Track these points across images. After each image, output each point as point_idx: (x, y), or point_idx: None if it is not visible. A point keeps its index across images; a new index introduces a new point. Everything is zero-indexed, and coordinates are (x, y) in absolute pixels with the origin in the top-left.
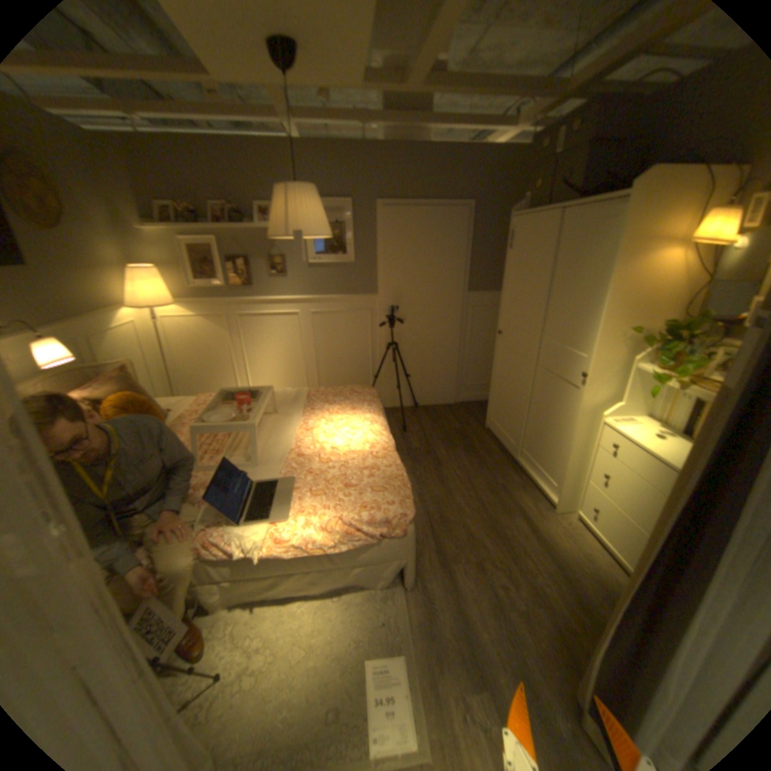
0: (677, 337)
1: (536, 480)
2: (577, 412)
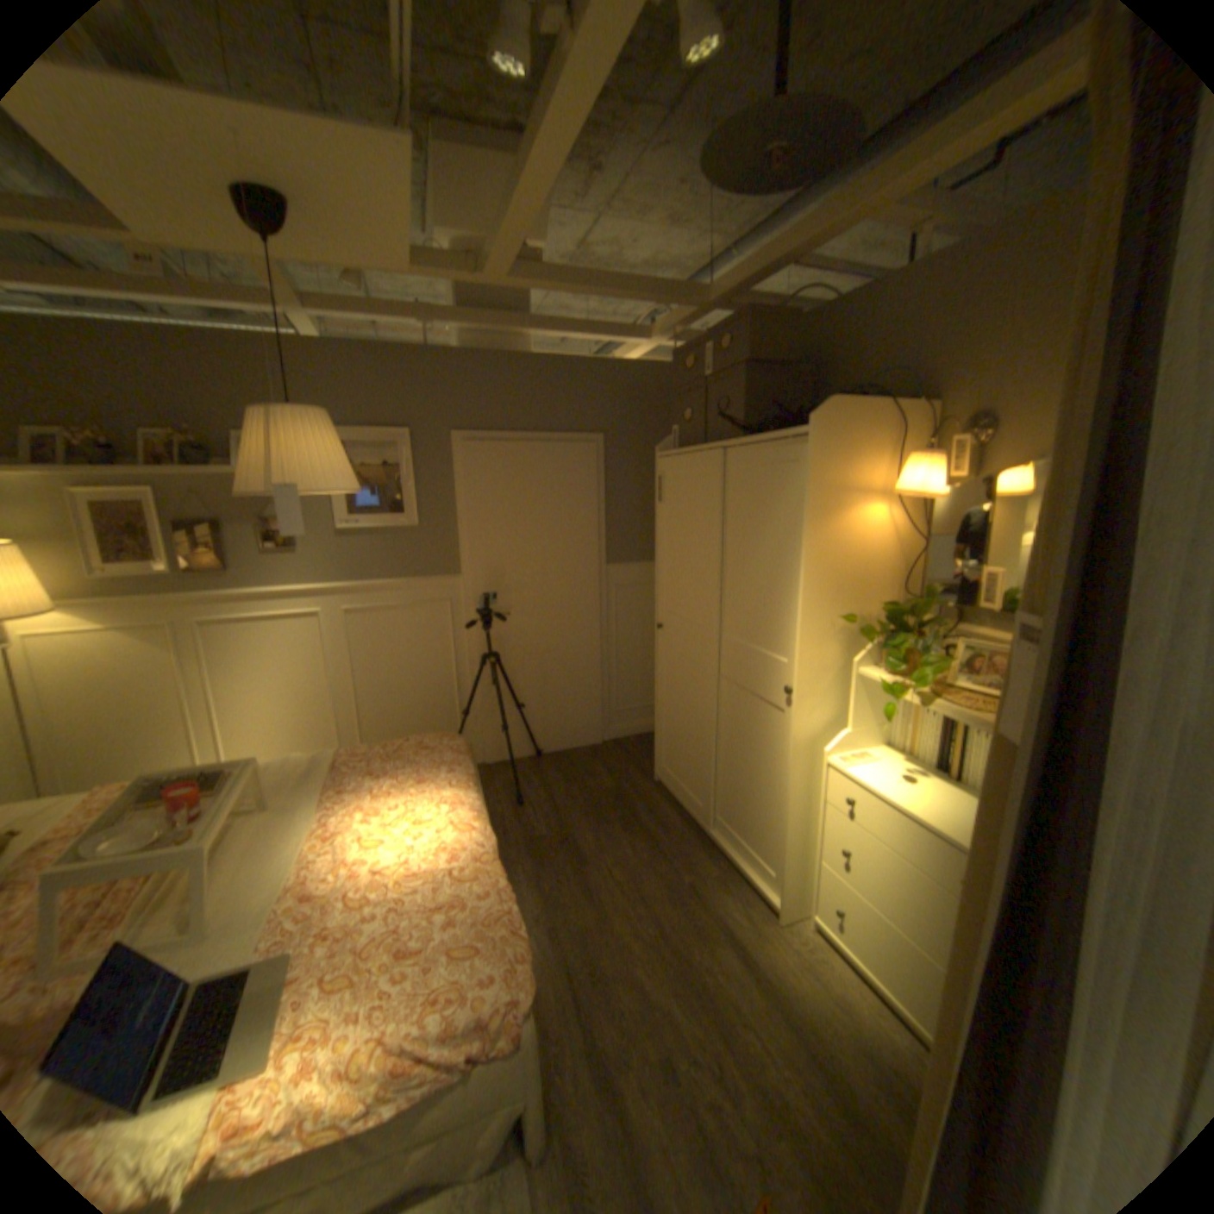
0: (902, 626)
1: (742, 867)
2: (786, 749)
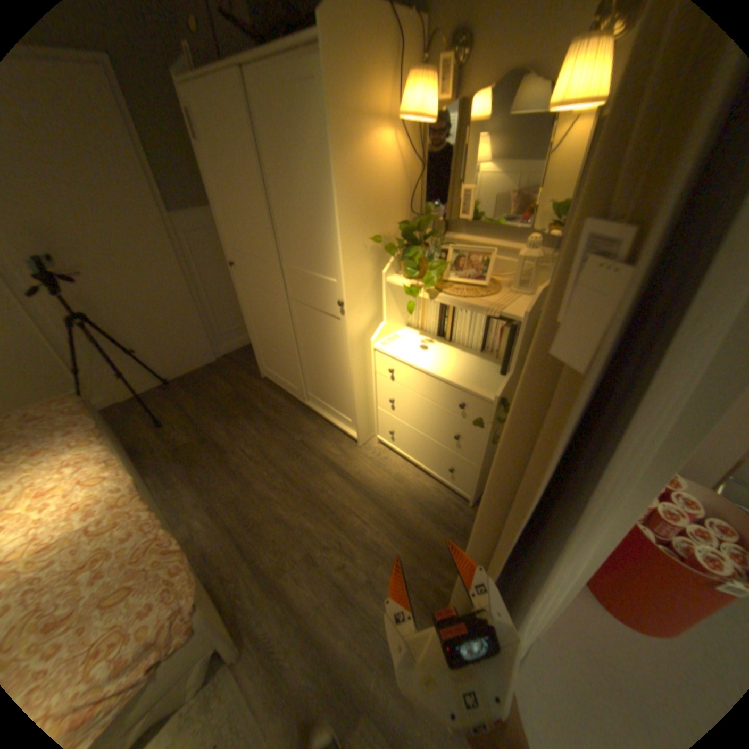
0: (413, 241)
1: (331, 420)
2: (346, 345)
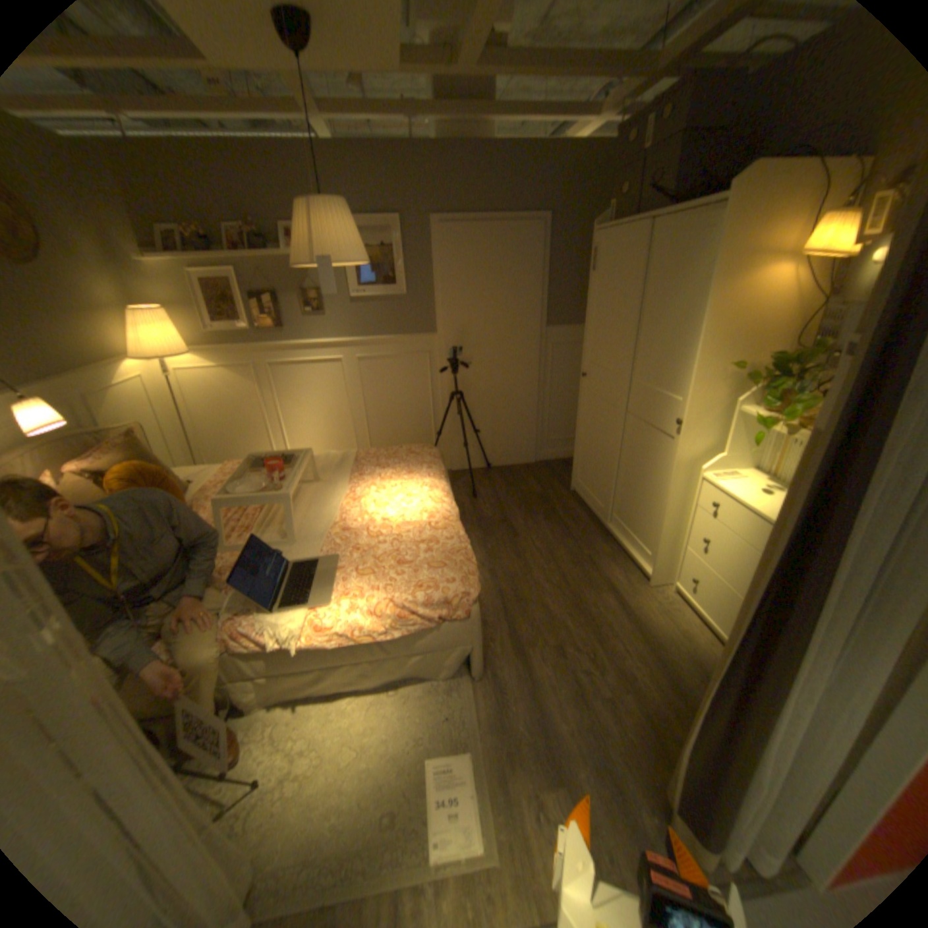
0: (786, 372)
1: (628, 548)
2: (671, 466)
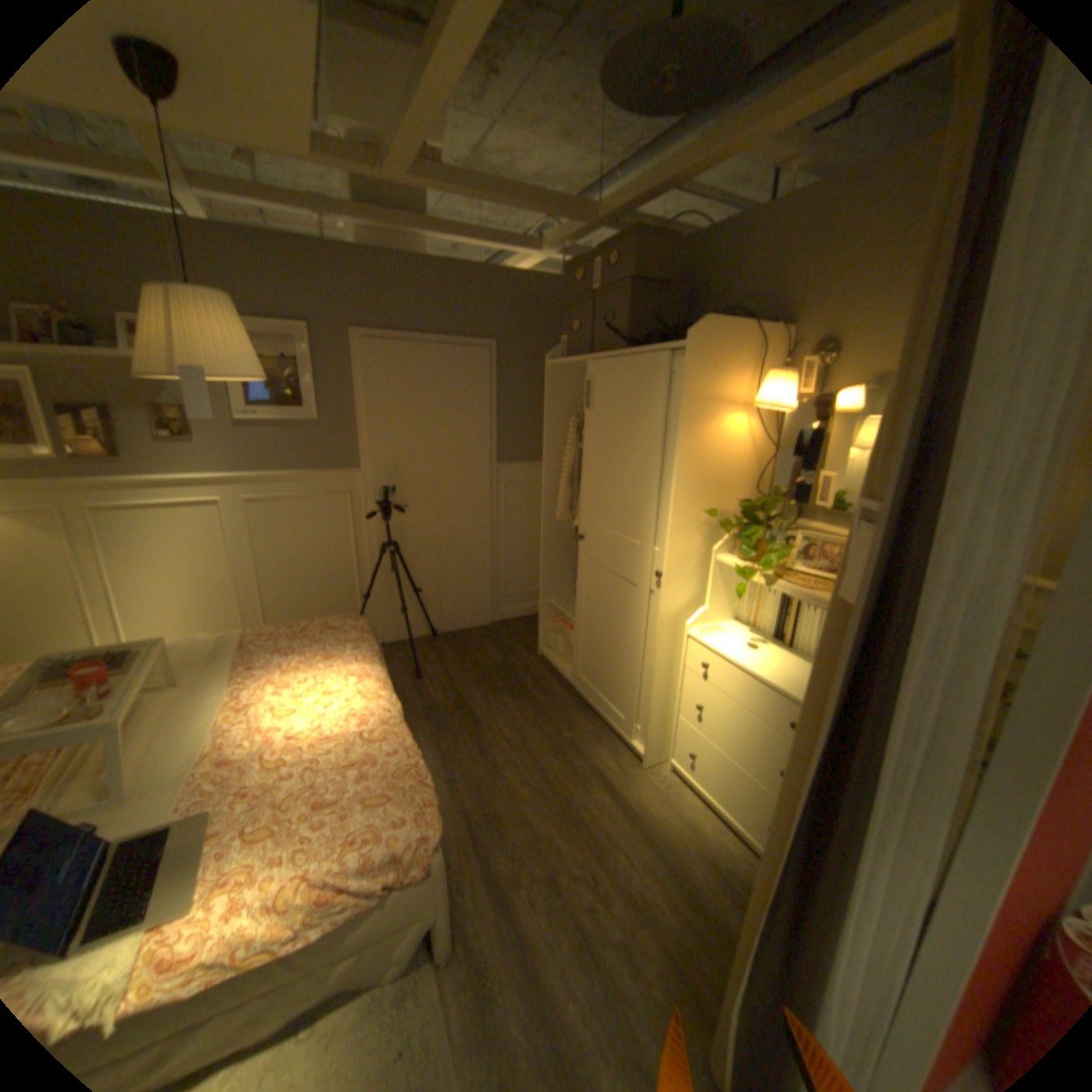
0: (753, 520)
1: (612, 723)
2: (653, 624)
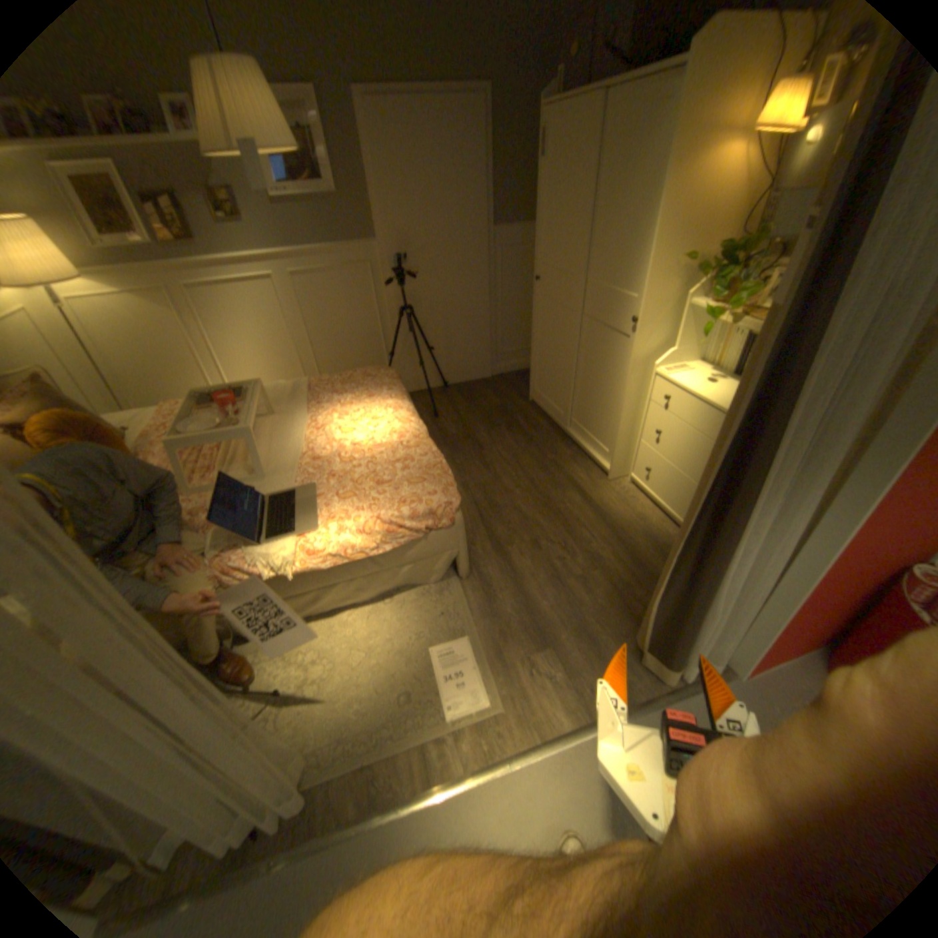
0: (740, 258)
1: (592, 448)
2: (632, 364)
